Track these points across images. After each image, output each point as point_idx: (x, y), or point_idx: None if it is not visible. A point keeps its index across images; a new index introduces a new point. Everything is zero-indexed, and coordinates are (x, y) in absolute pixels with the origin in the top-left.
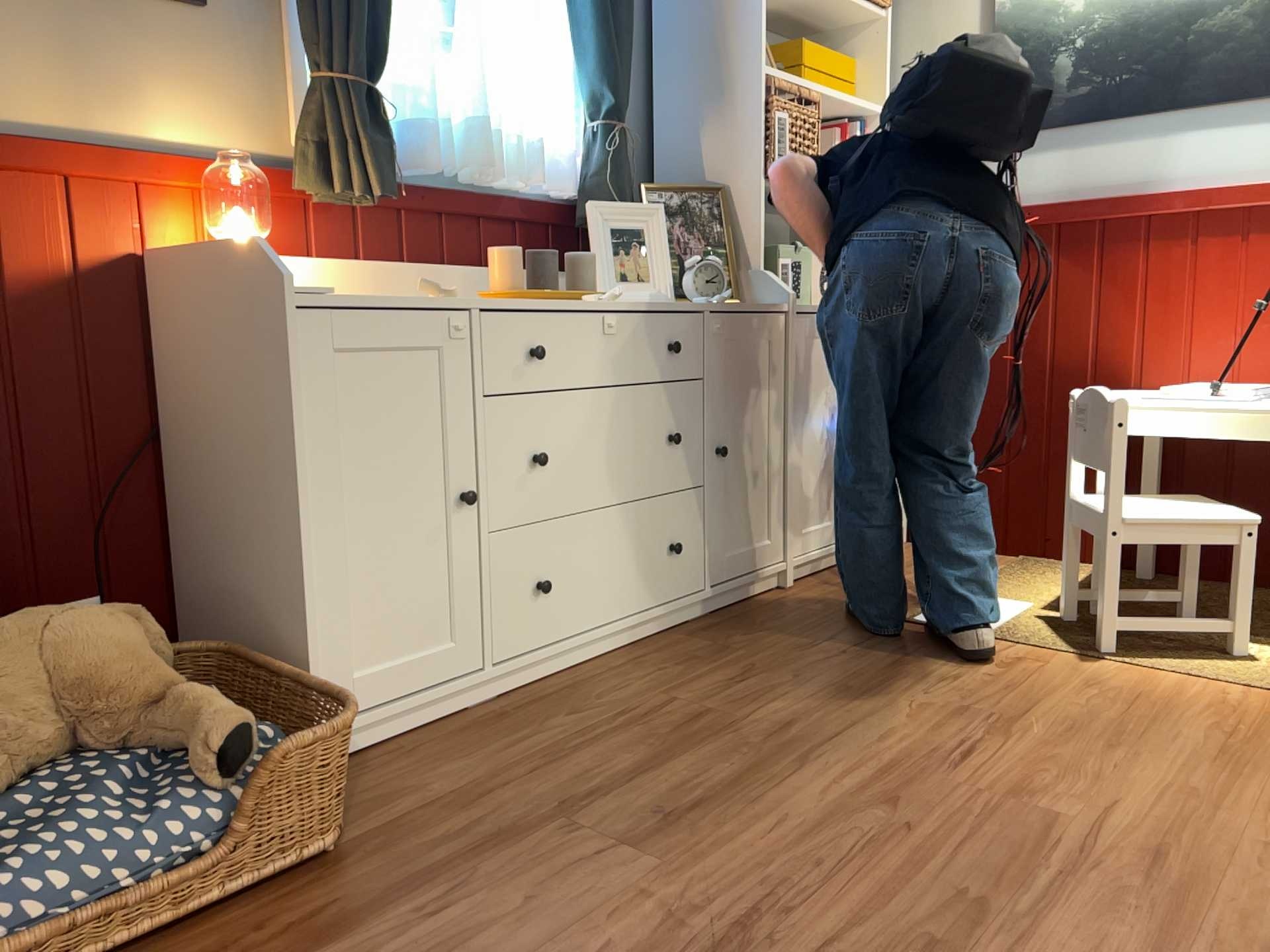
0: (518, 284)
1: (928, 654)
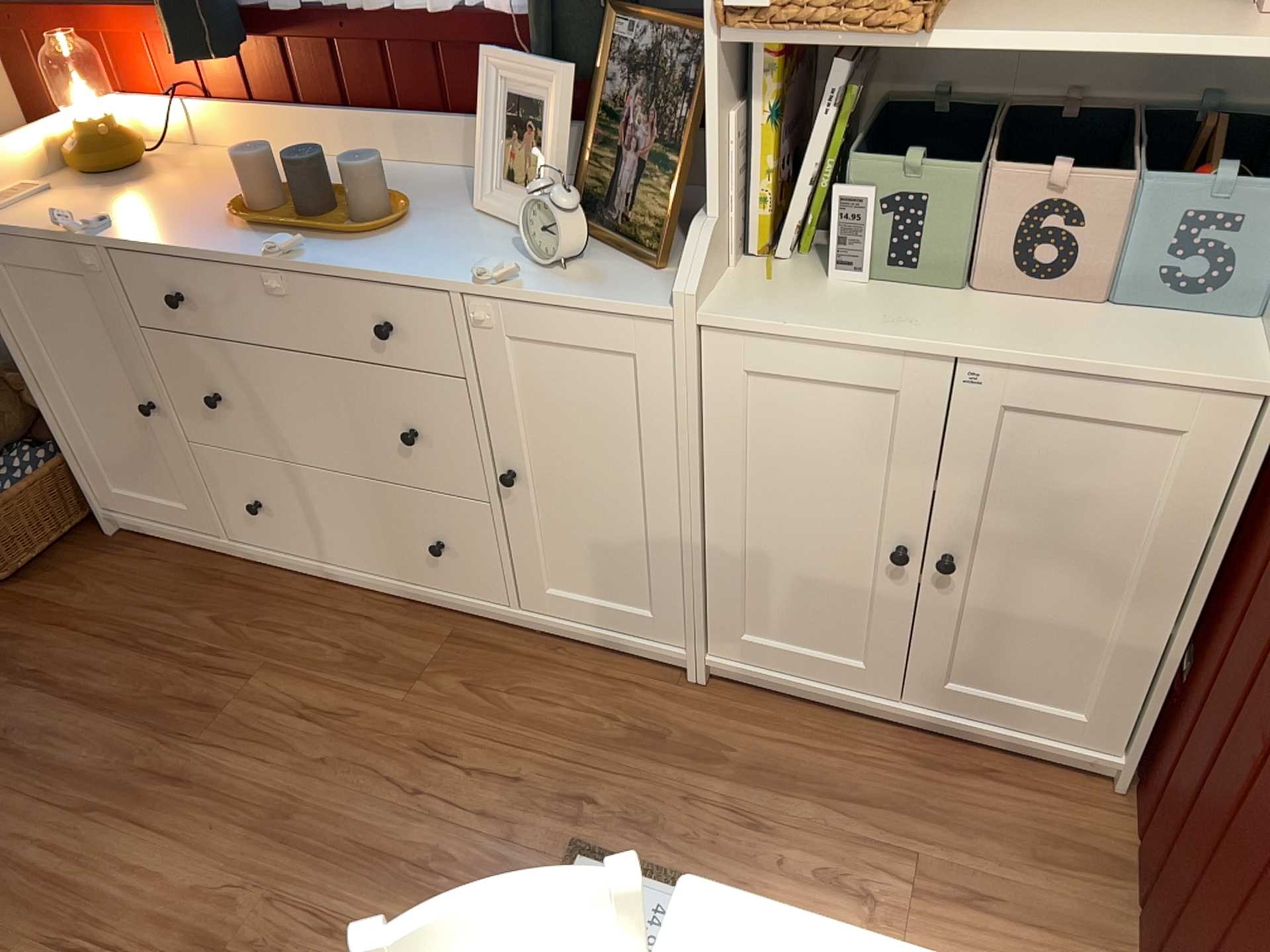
0: (270, 205)
1: (432, 879)
